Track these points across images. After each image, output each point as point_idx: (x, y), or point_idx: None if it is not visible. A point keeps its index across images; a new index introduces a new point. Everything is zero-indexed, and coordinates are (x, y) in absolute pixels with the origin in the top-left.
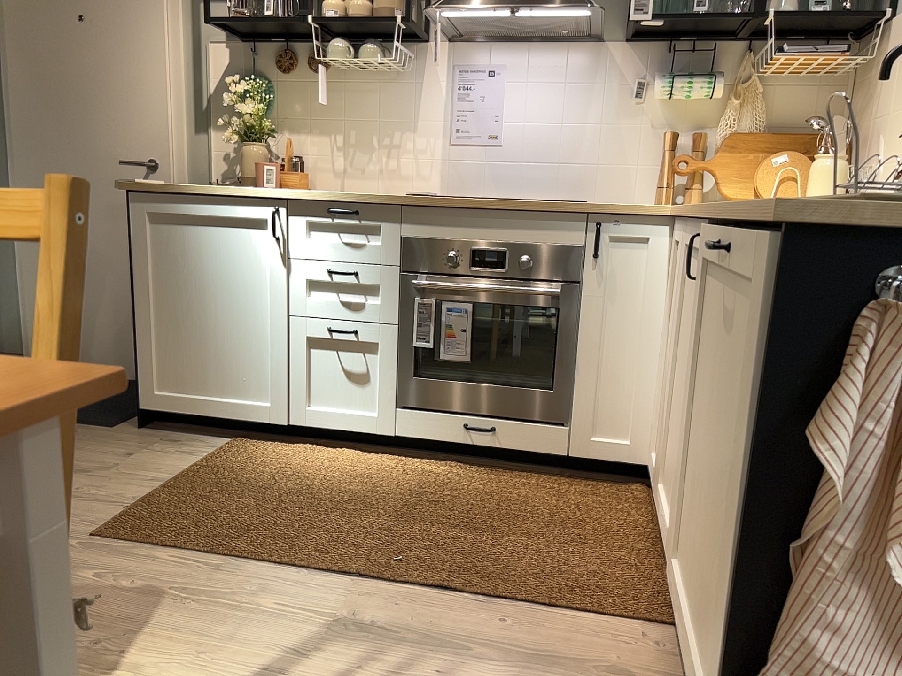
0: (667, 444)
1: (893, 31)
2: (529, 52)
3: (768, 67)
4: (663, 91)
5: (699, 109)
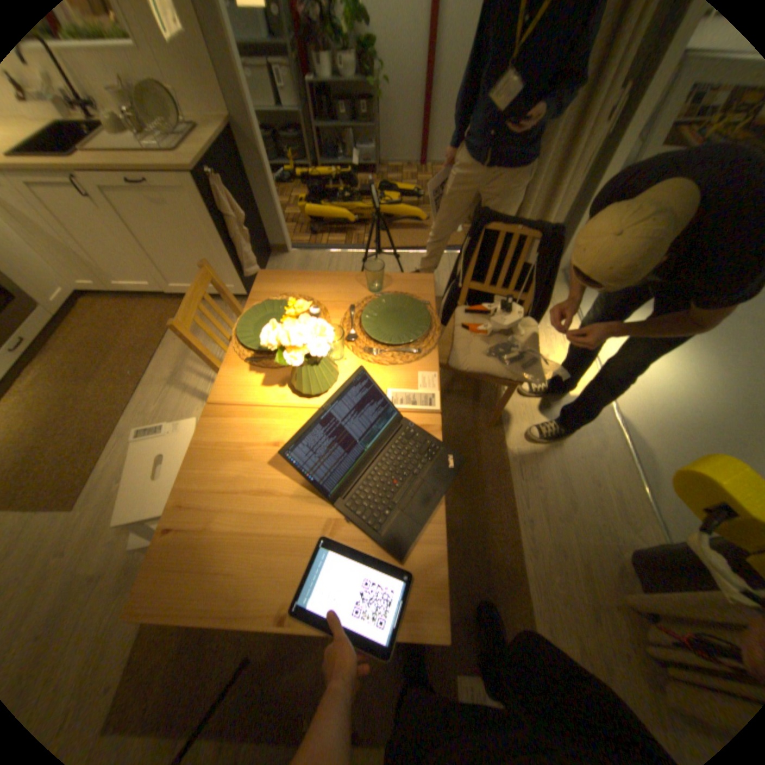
0: (97, 268)
1: None
2: None
3: None
4: None
5: None
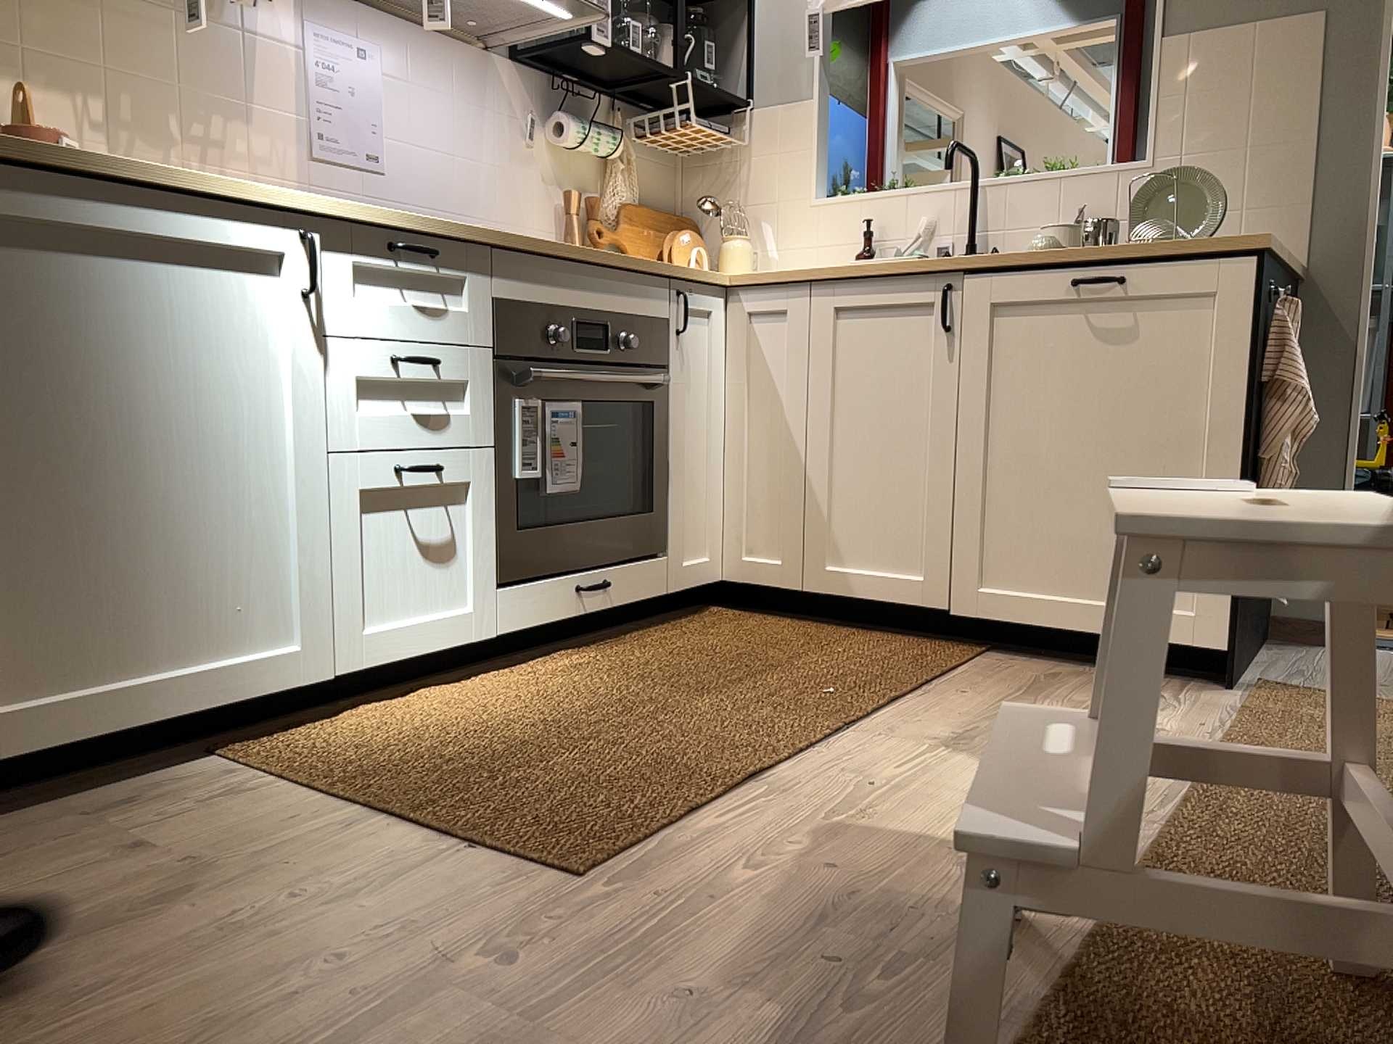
0: (827, 518)
1: (757, 121)
2: (411, 38)
3: (666, 132)
4: (579, 136)
5: (581, 167)
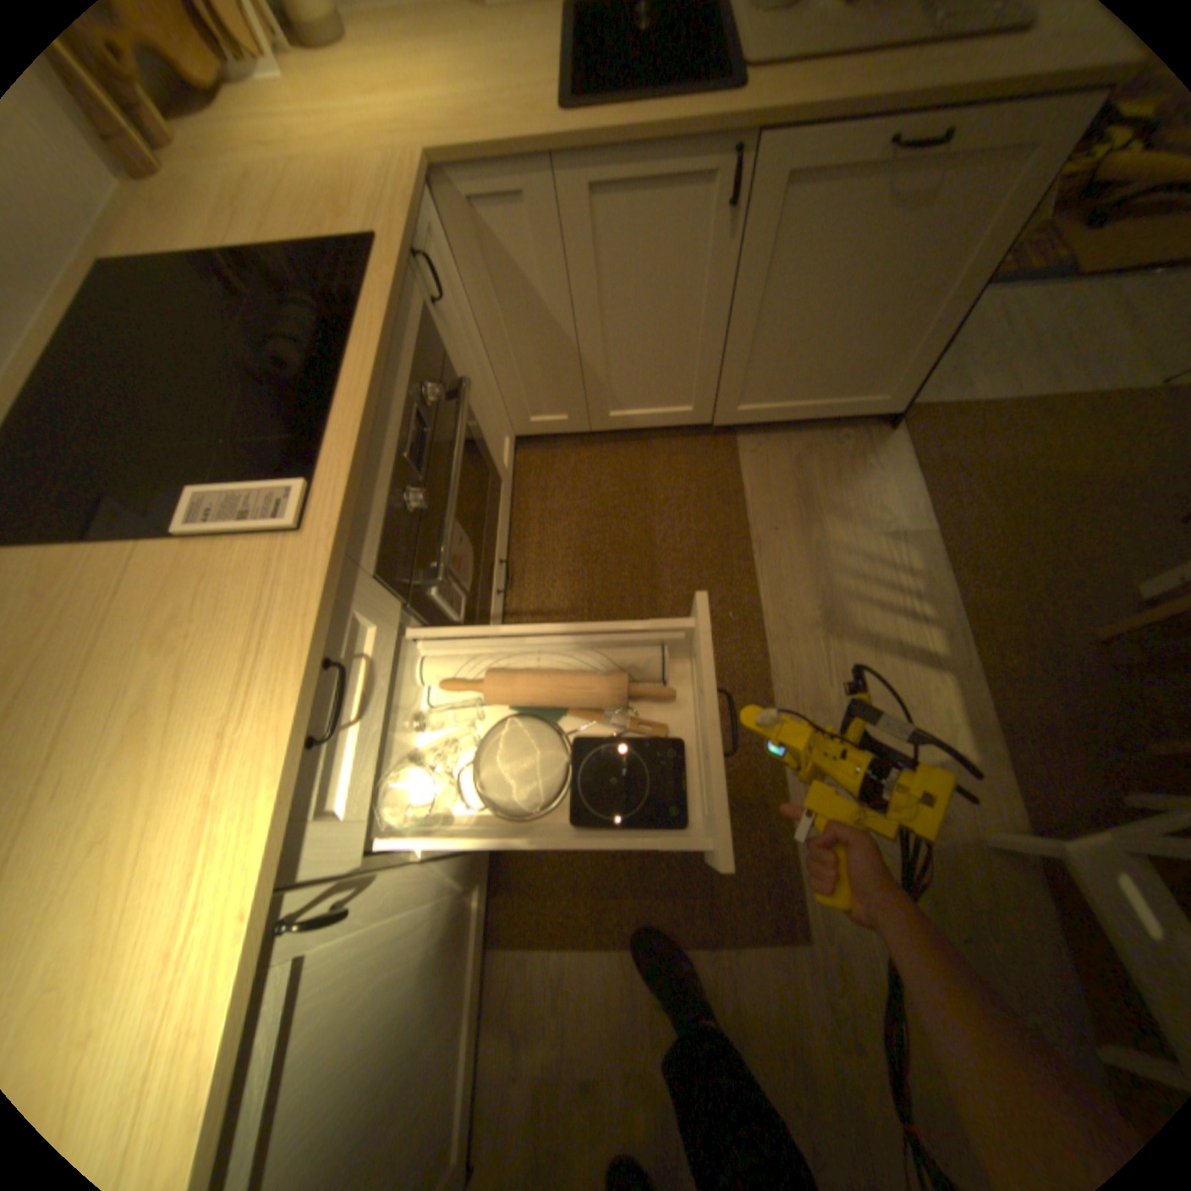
0: (603, 384)
1: None
2: None
3: None
4: None
5: None
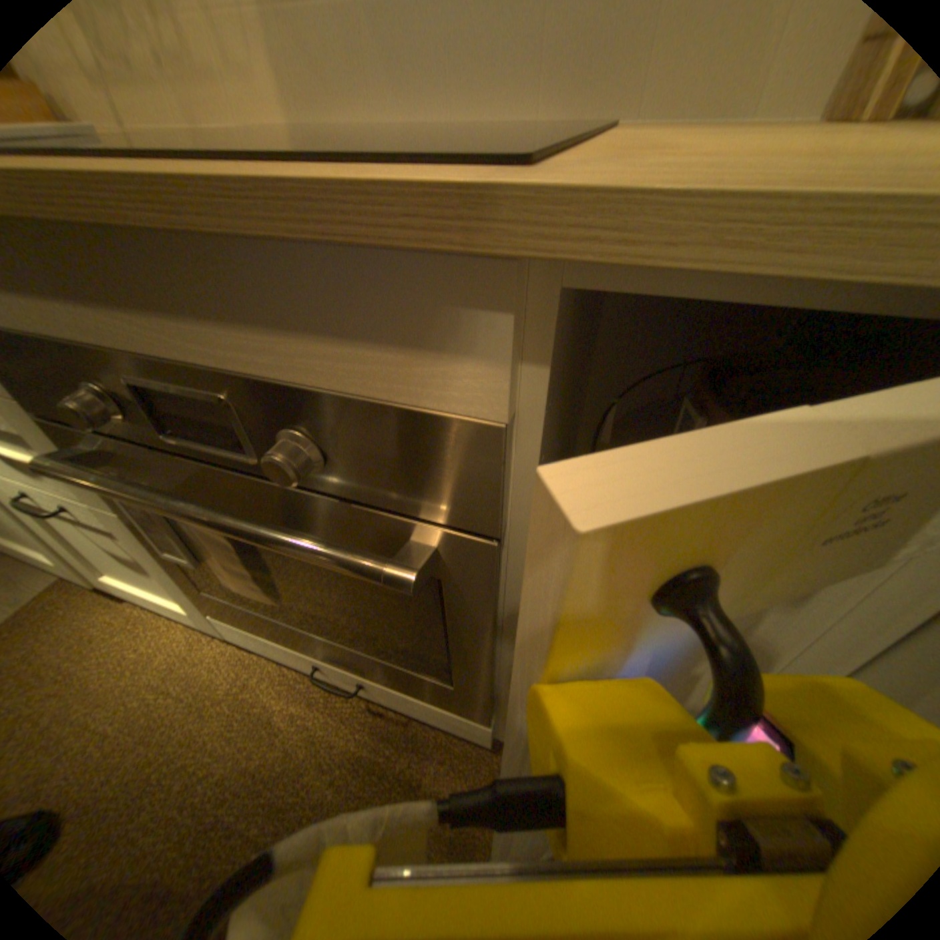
0: None
1: None
2: None
3: None
4: None
5: None
